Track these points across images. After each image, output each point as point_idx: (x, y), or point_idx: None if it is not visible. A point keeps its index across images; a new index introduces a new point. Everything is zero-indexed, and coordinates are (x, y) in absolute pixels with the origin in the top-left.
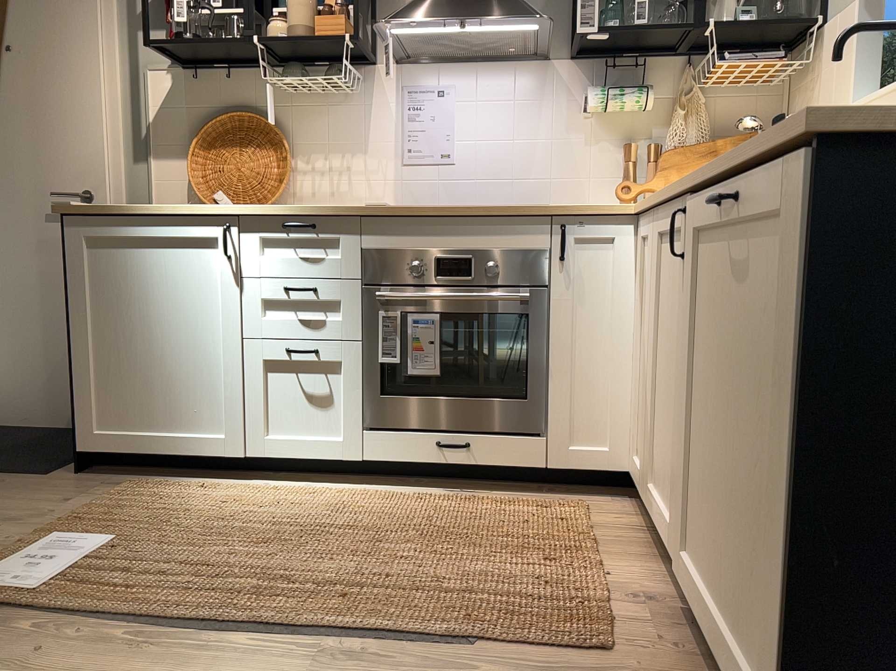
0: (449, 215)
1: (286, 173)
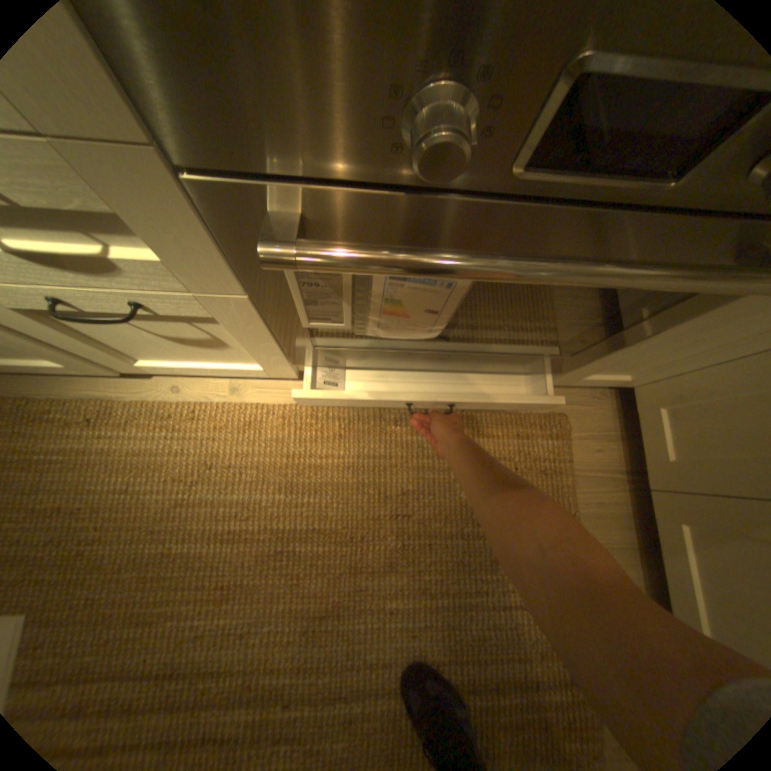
0: None
1: None
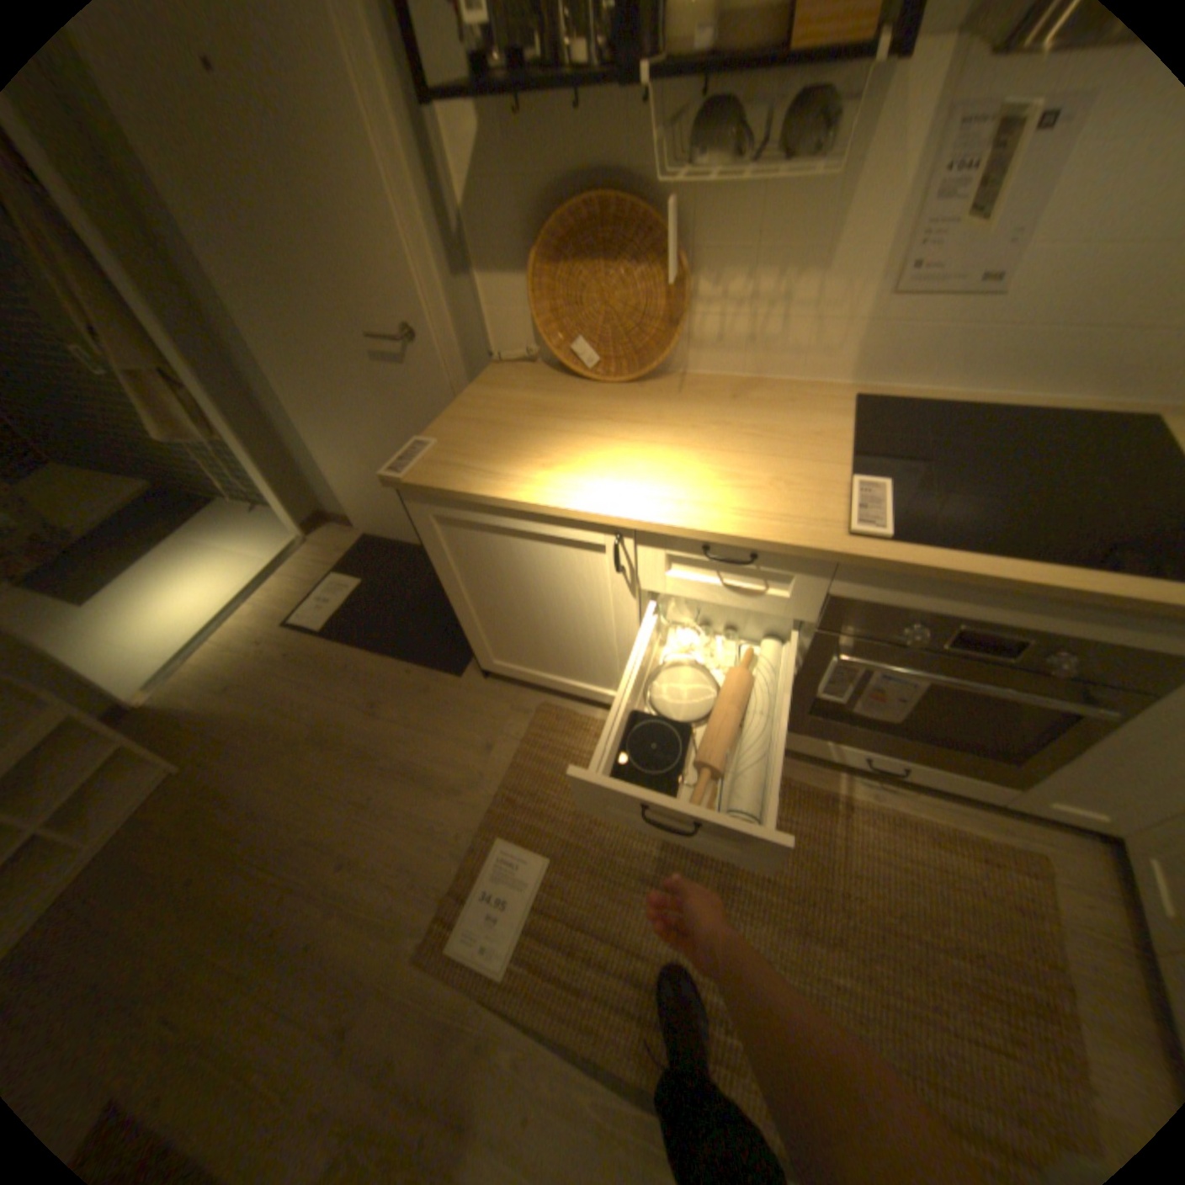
0: (1021, 588)
1: (683, 313)
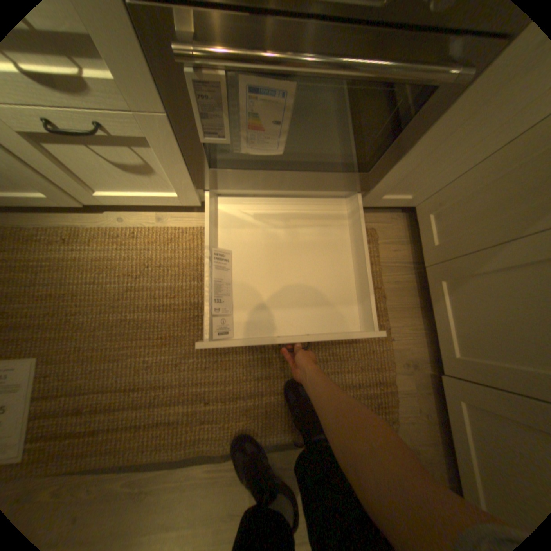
0: None
1: None
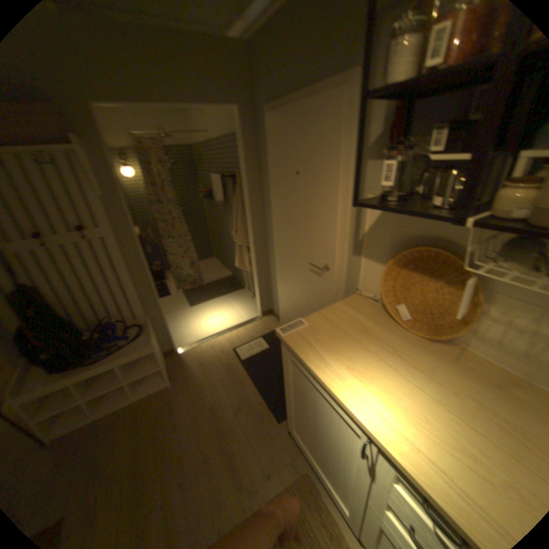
0: None
1: (473, 322)
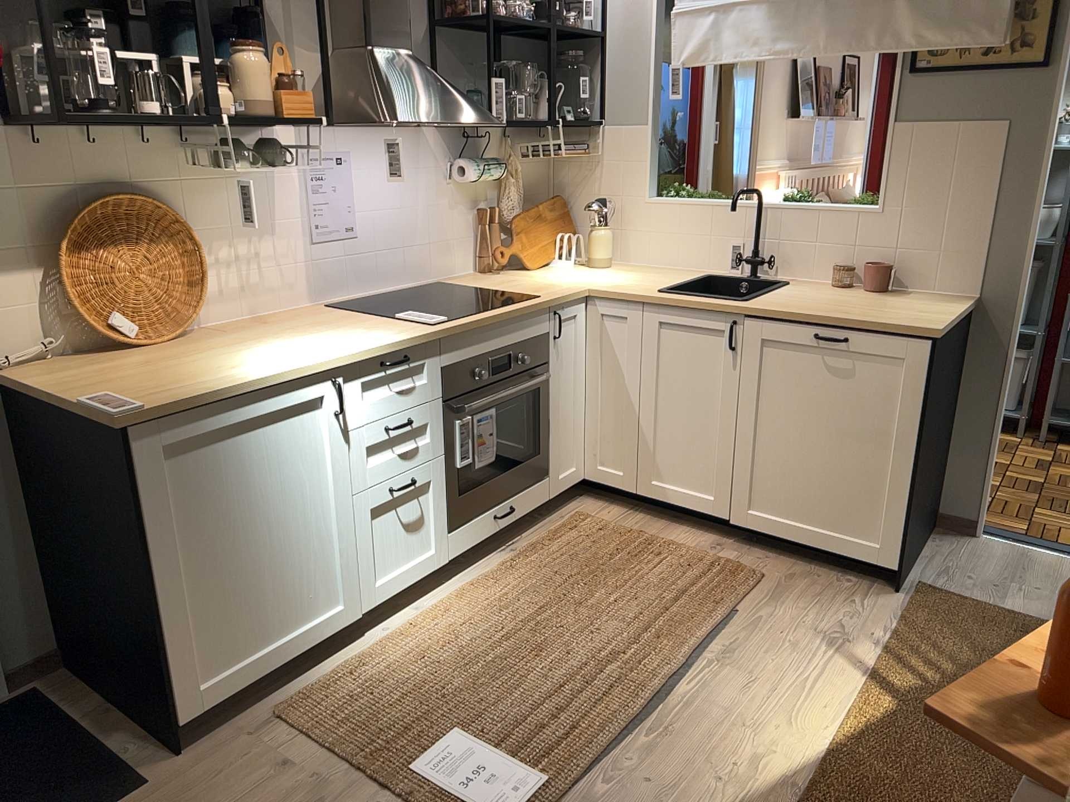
0: (498, 320)
1: (208, 275)
